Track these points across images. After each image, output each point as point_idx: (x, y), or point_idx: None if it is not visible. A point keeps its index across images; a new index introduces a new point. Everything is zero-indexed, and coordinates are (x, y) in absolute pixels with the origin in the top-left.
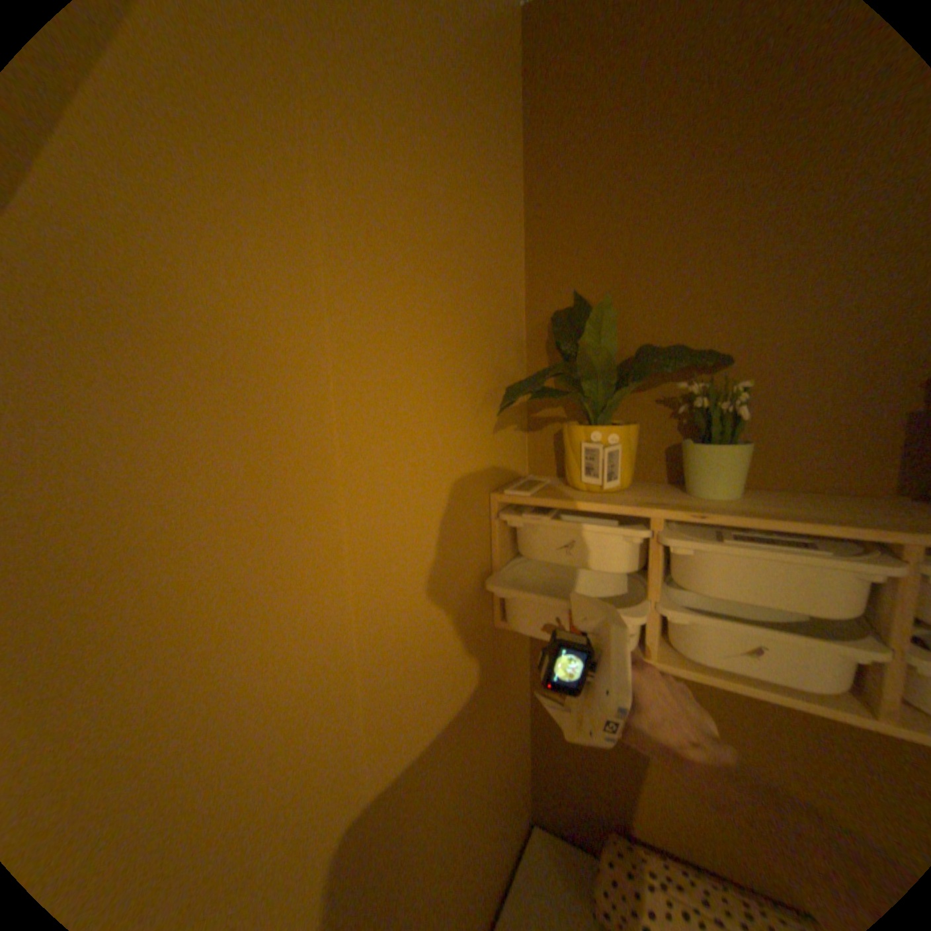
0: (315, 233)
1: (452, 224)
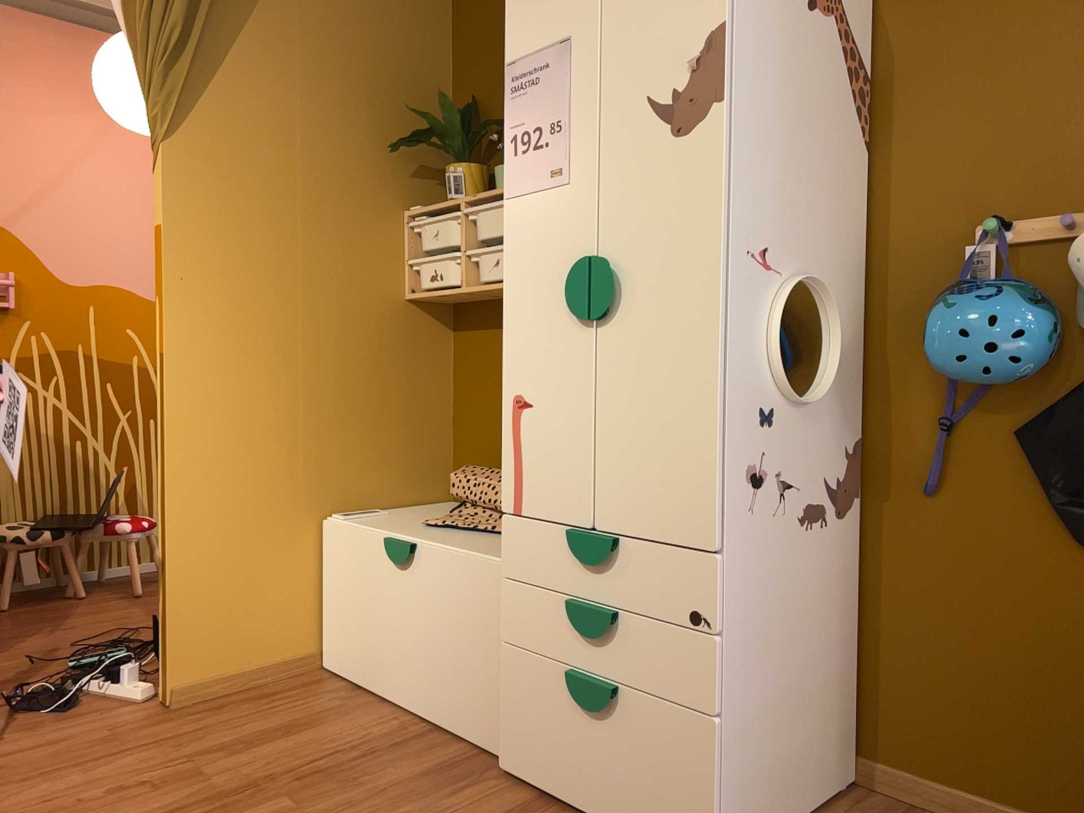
0: (298, 72)
1: (377, 65)
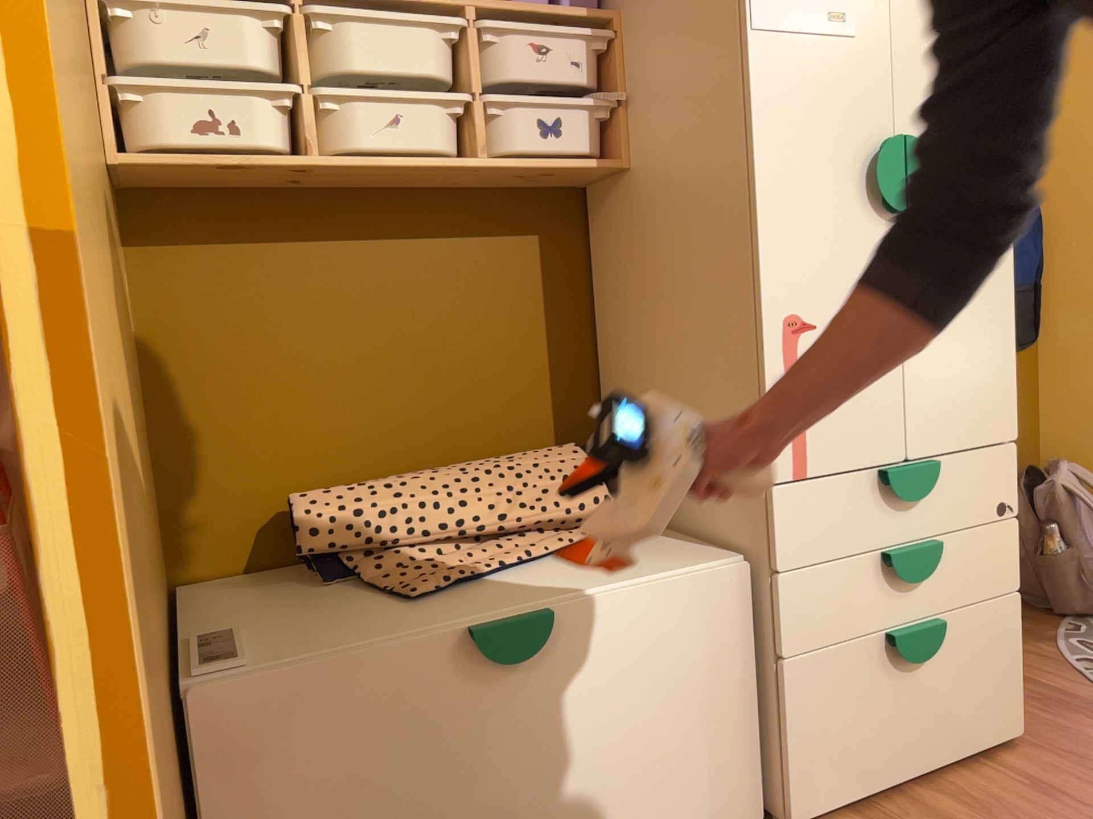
0: None
1: None
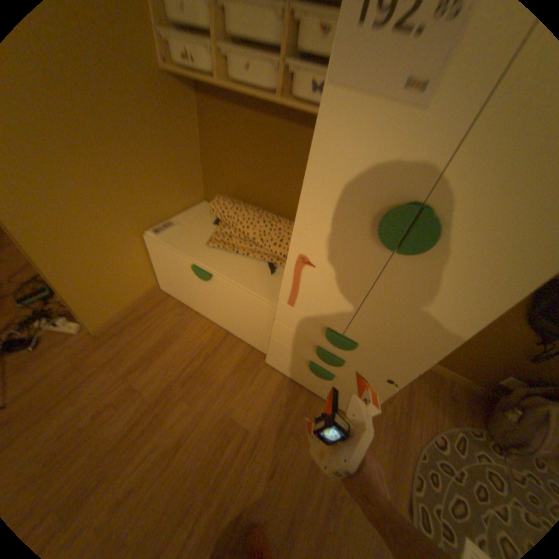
0: None
1: None
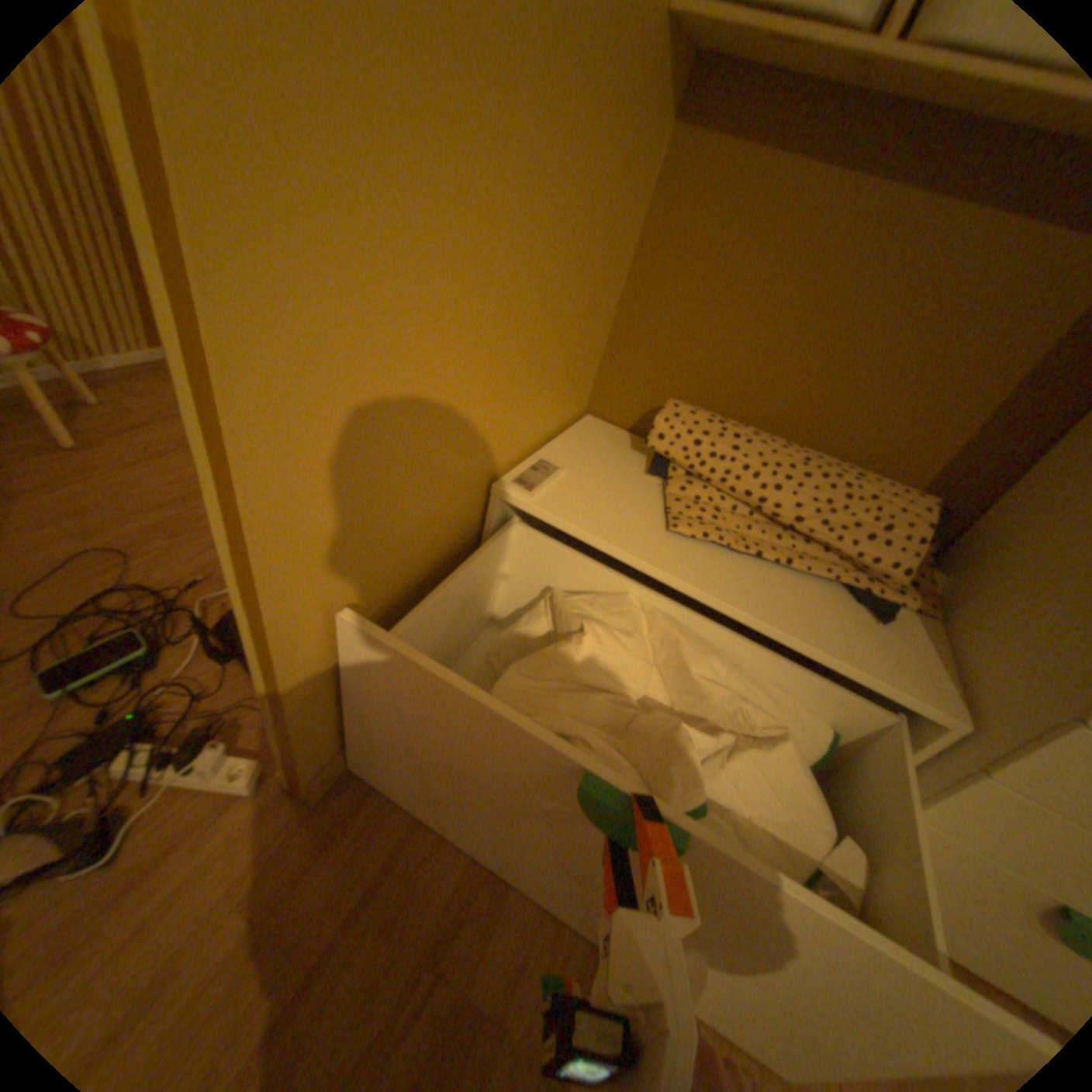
0: None
1: None
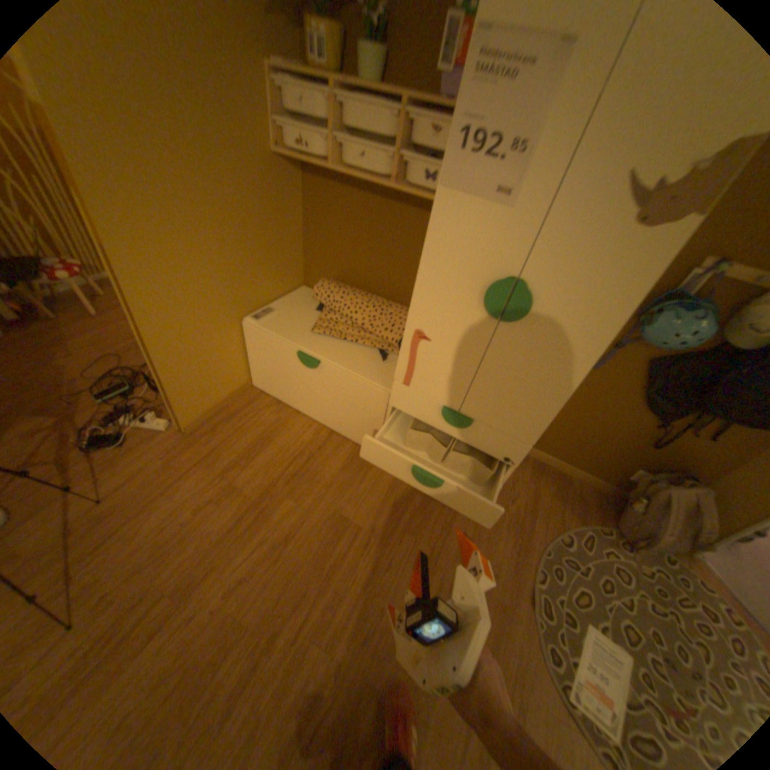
0: None
1: None
